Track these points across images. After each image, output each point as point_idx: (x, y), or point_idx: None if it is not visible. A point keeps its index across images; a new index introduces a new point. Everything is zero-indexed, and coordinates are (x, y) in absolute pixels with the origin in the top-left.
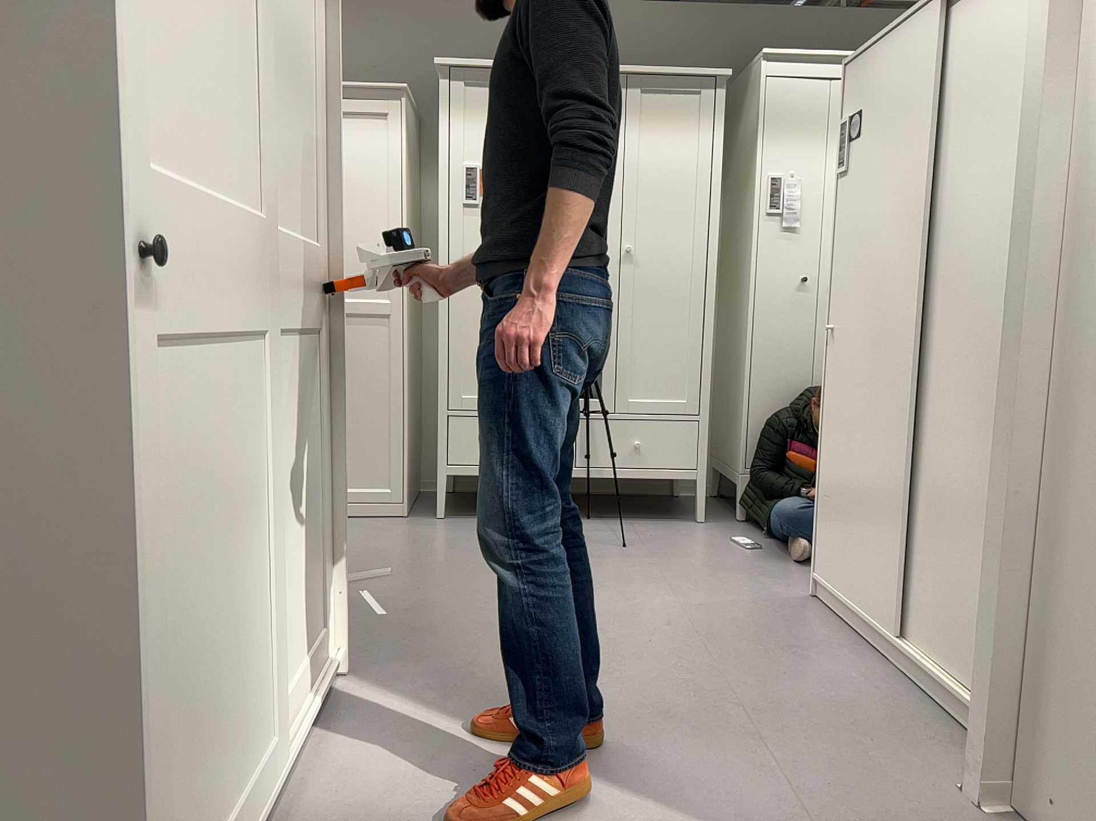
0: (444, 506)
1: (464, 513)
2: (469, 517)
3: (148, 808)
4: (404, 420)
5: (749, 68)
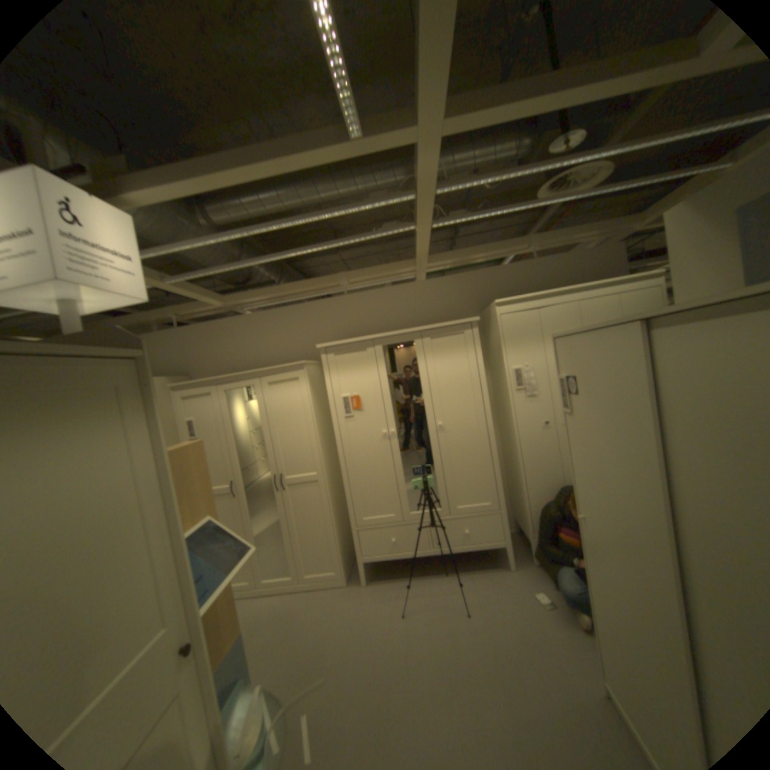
0: (364, 581)
1: (377, 577)
2: (380, 581)
3: None
4: (335, 535)
5: (489, 308)
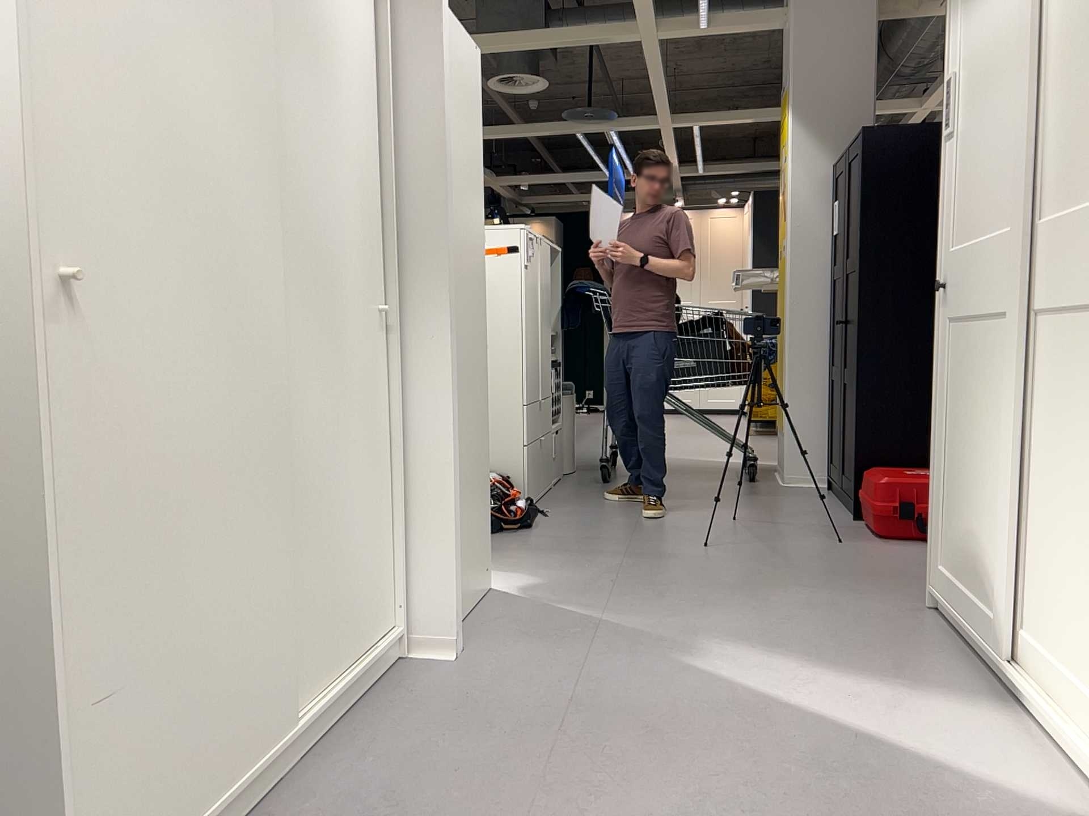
0: None
1: None
2: None
3: (934, 500)
4: None
5: None
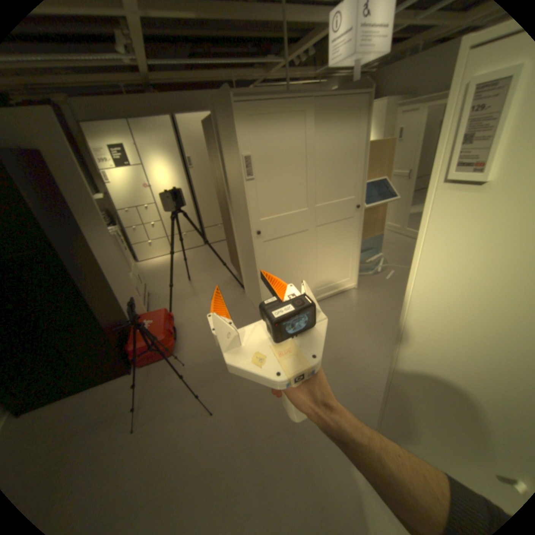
0: None
1: None
2: None
3: (268, 294)
4: None
5: None
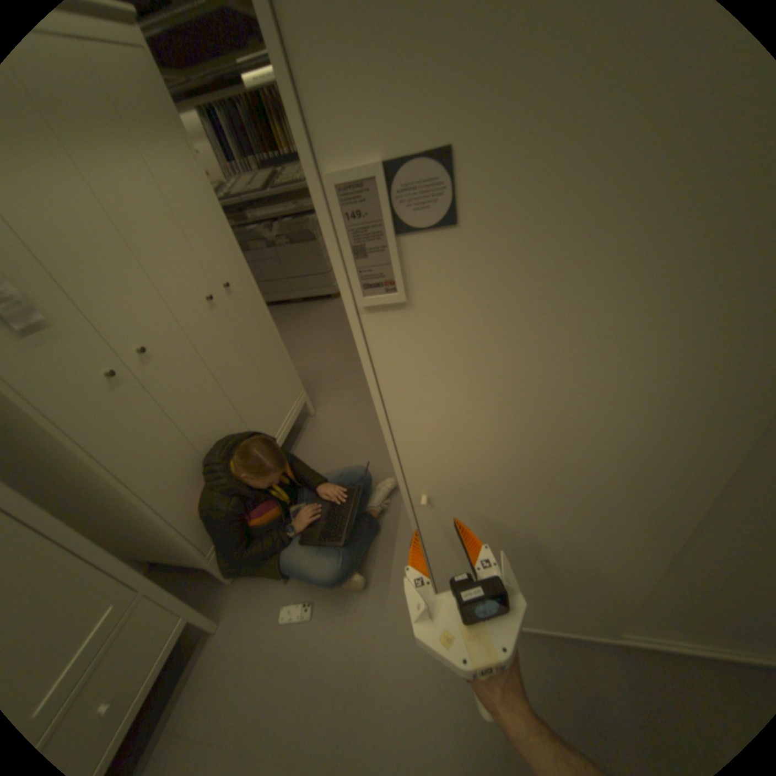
0: None
1: None
2: None
3: None
4: None
5: None
